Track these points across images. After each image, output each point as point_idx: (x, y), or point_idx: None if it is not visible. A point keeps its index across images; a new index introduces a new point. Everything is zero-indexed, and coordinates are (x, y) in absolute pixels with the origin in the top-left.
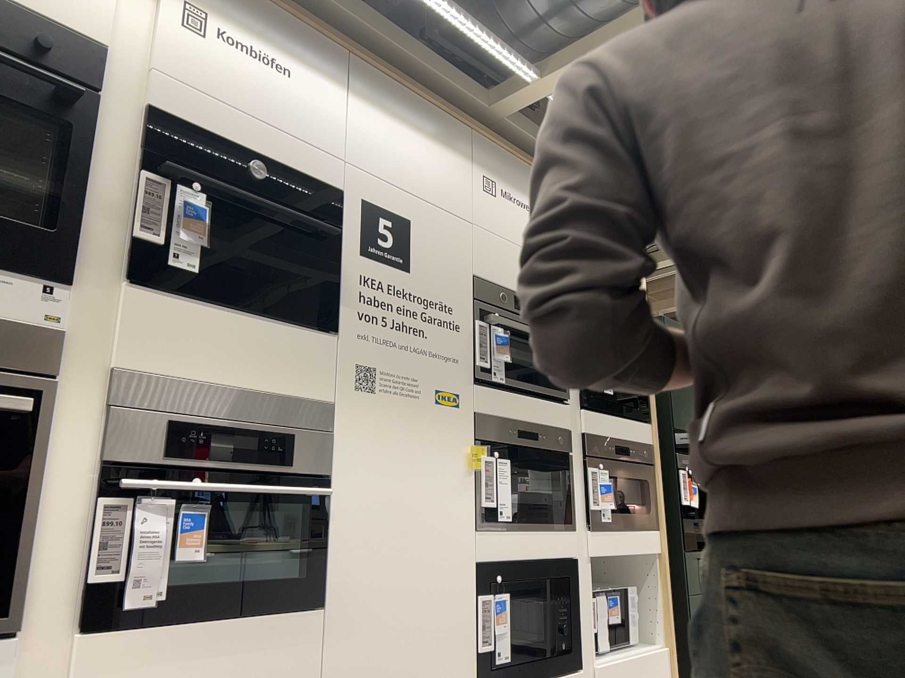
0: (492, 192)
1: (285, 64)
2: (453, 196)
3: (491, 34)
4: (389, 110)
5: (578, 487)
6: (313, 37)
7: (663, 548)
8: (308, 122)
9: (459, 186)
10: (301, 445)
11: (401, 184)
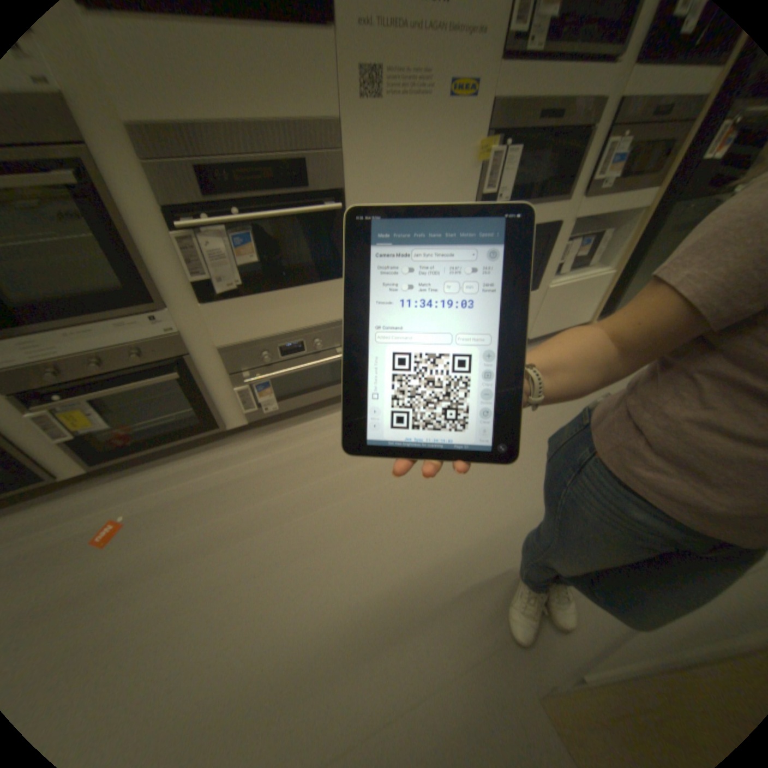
0: None
1: None
2: None
3: None
4: None
5: (591, 158)
6: None
7: (654, 203)
8: None
9: None
10: (313, 167)
11: None
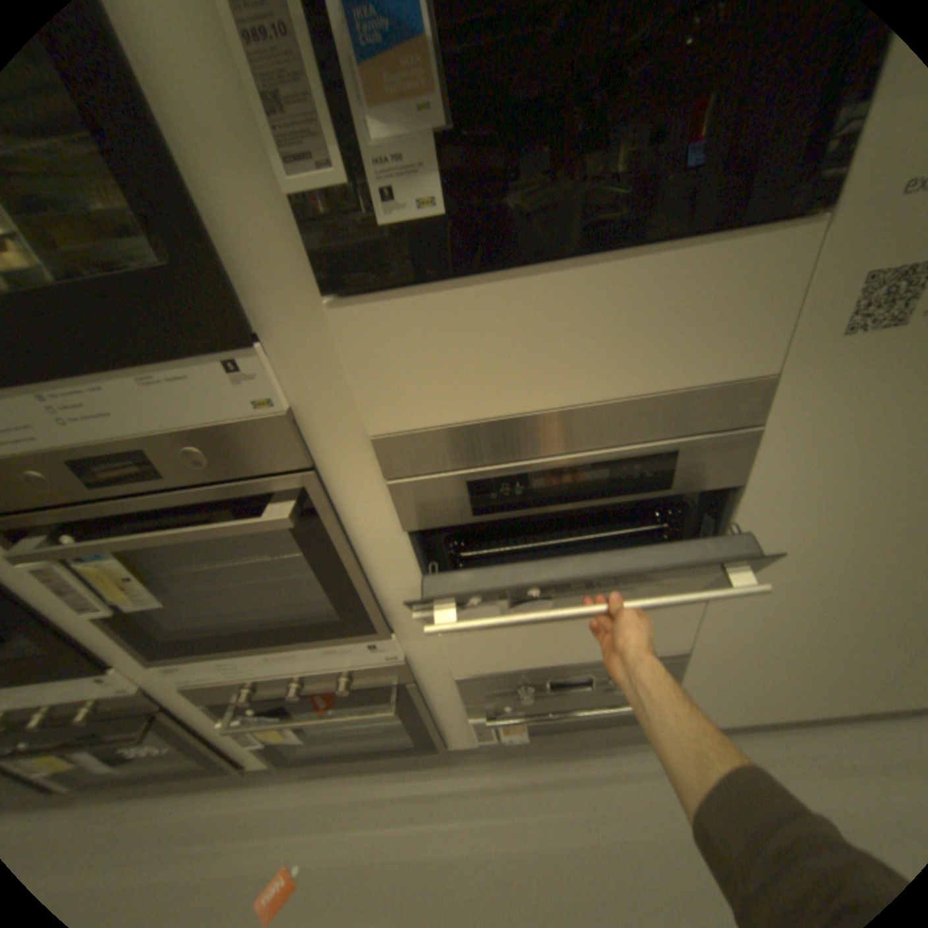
0: None
1: None
2: None
3: None
4: None
5: None
6: None
7: None
8: None
9: None
10: (692, 460)
11: None
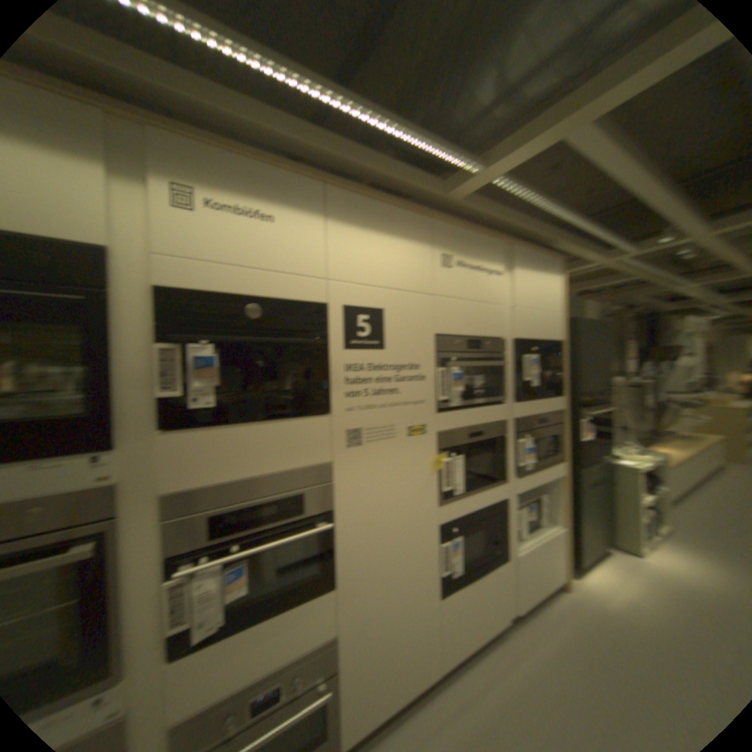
0: (450, 266)
1: (269, 212)
2: (419, 279)
3: (441, 140)
4: (363, 224)
5: (512, 454)
6: (292, 179)
7: (568, 474)
8: (295, 257)
9: (424, 270)
10: (311, 498)
11: (376, 282)
